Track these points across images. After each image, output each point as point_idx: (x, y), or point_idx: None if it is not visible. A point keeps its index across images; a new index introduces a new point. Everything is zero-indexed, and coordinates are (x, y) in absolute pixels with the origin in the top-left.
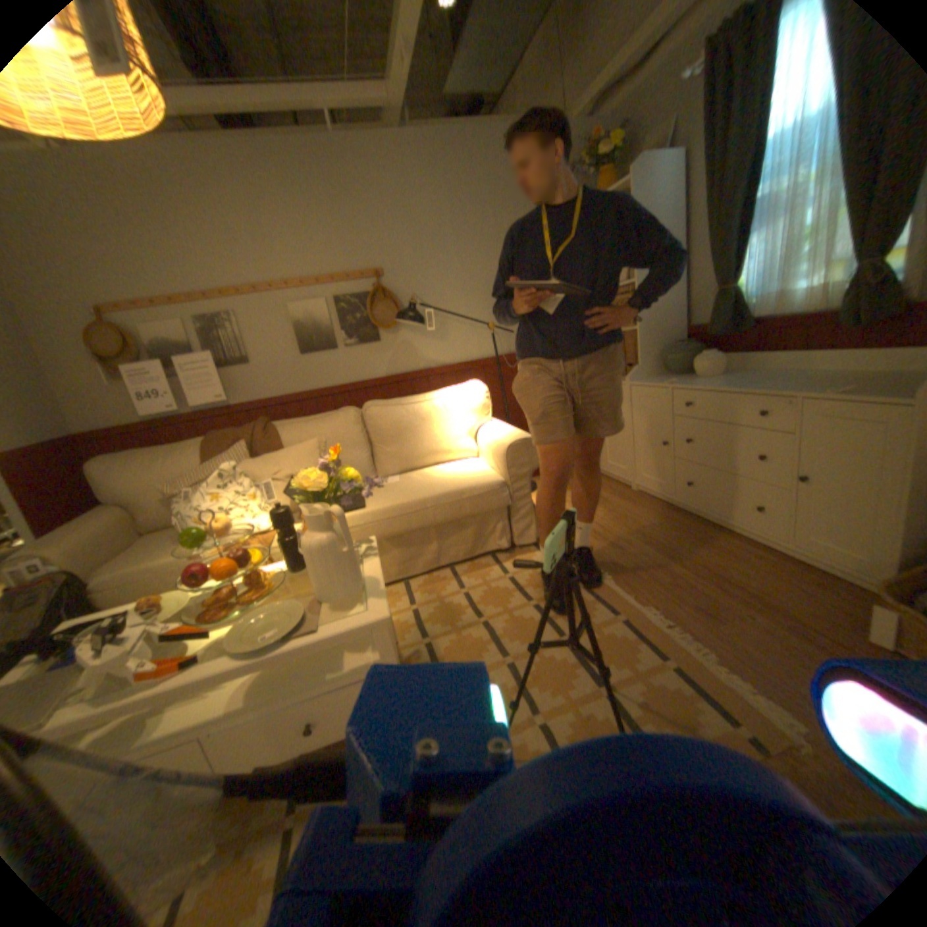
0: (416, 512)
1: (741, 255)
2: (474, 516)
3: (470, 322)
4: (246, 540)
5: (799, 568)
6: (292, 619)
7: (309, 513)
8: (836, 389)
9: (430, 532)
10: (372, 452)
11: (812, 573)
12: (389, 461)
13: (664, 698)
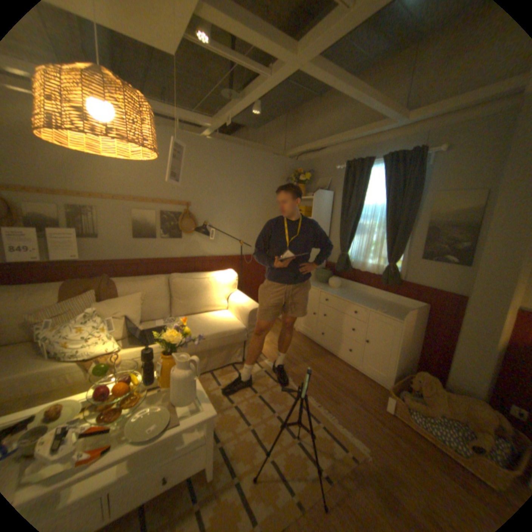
0: (200, 344)
1: (349, 242)
2: (228, 346)
3: (229, 237)
4: (96, 360)
5: (362, 377)
6: (162, 419)
7: (177, 360)
8: (380, 310)
9: (204, 354)
10: (170, 303)
11: (367, 380)
12: (180, 309)
13: (320, 442)
